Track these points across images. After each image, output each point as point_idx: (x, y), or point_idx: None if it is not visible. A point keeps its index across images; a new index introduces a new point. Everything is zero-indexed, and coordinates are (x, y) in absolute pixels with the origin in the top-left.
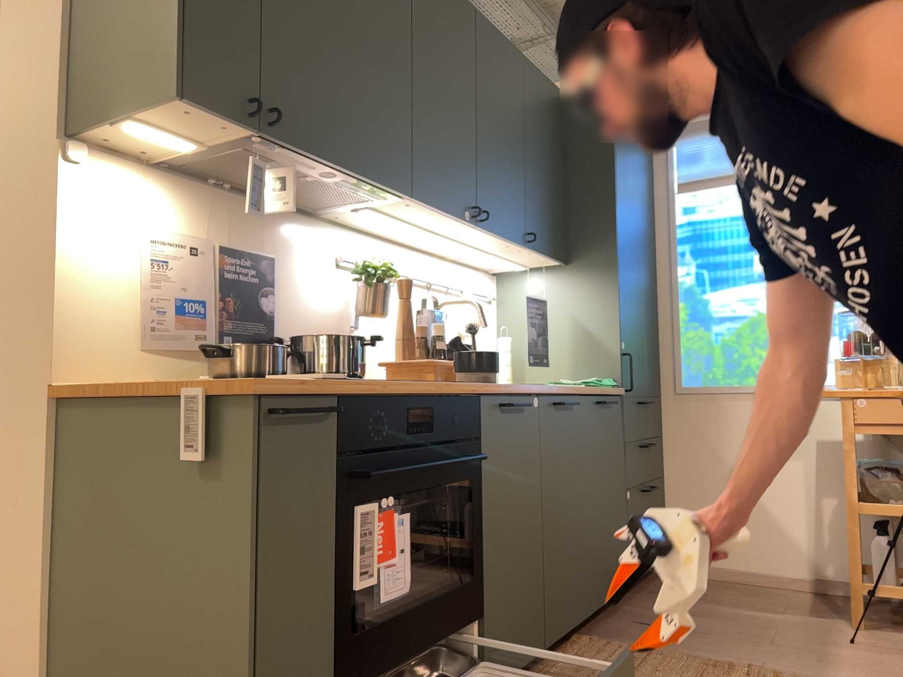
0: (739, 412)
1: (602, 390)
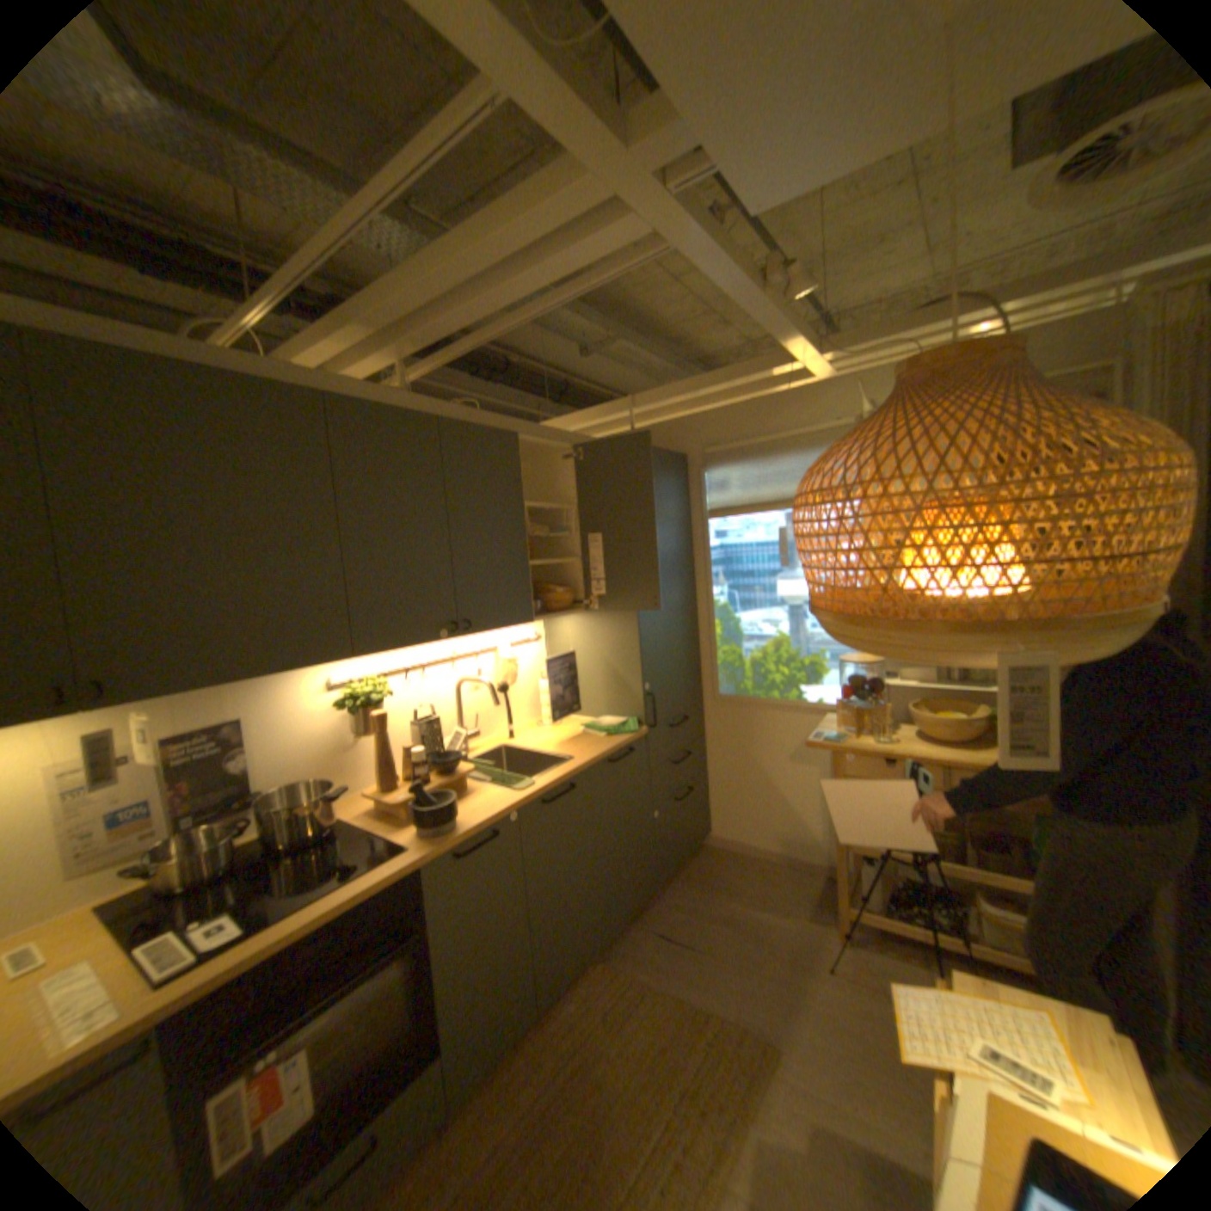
0: (765, 721)
1: (617, 743)
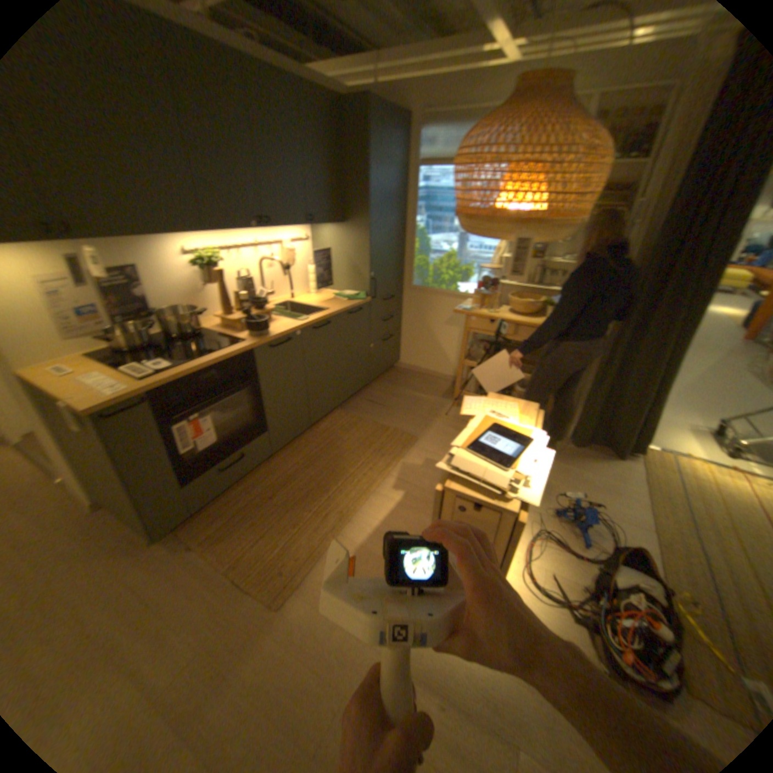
0: (436, 302)
1: (354, 305)
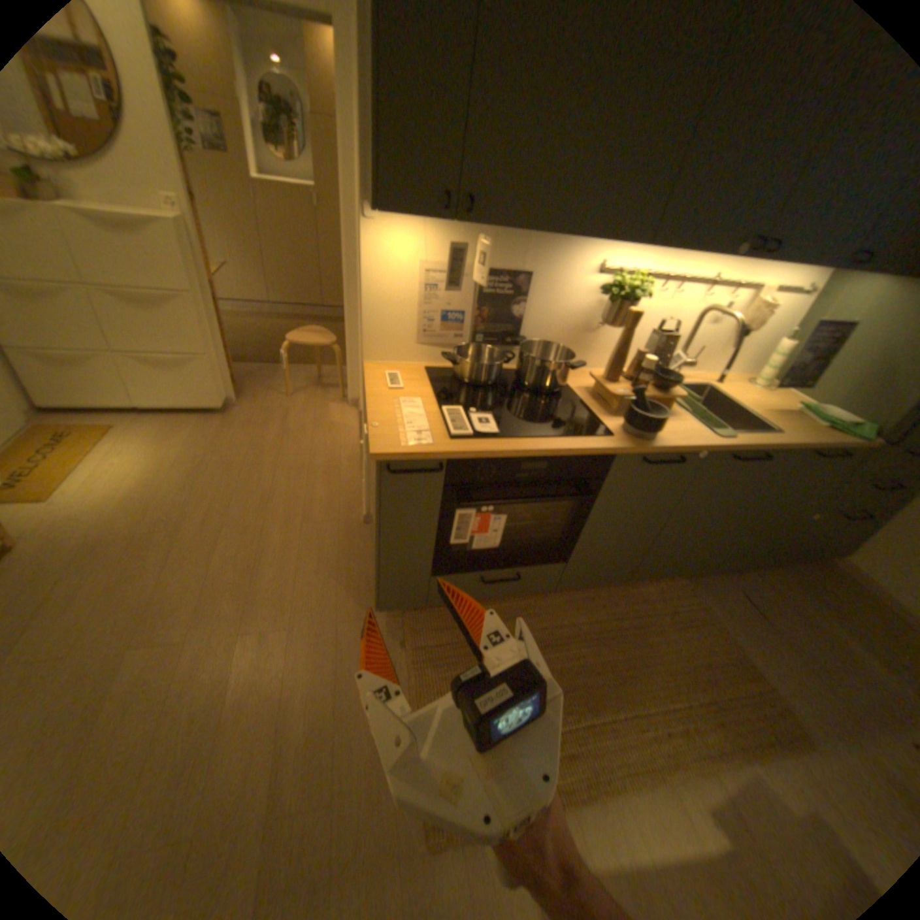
0: None
1: (839, 441)
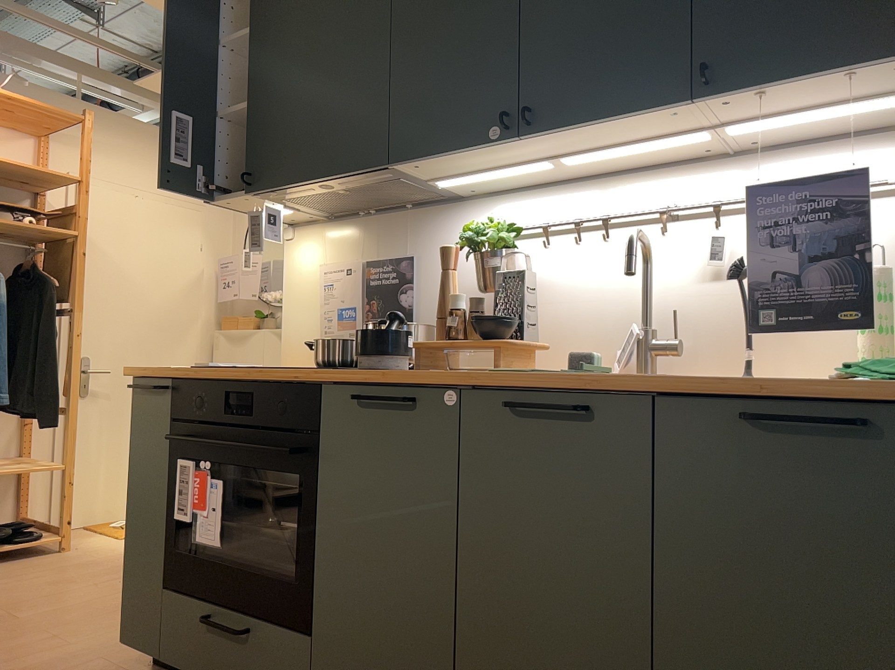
0: None
1: (821, 388)
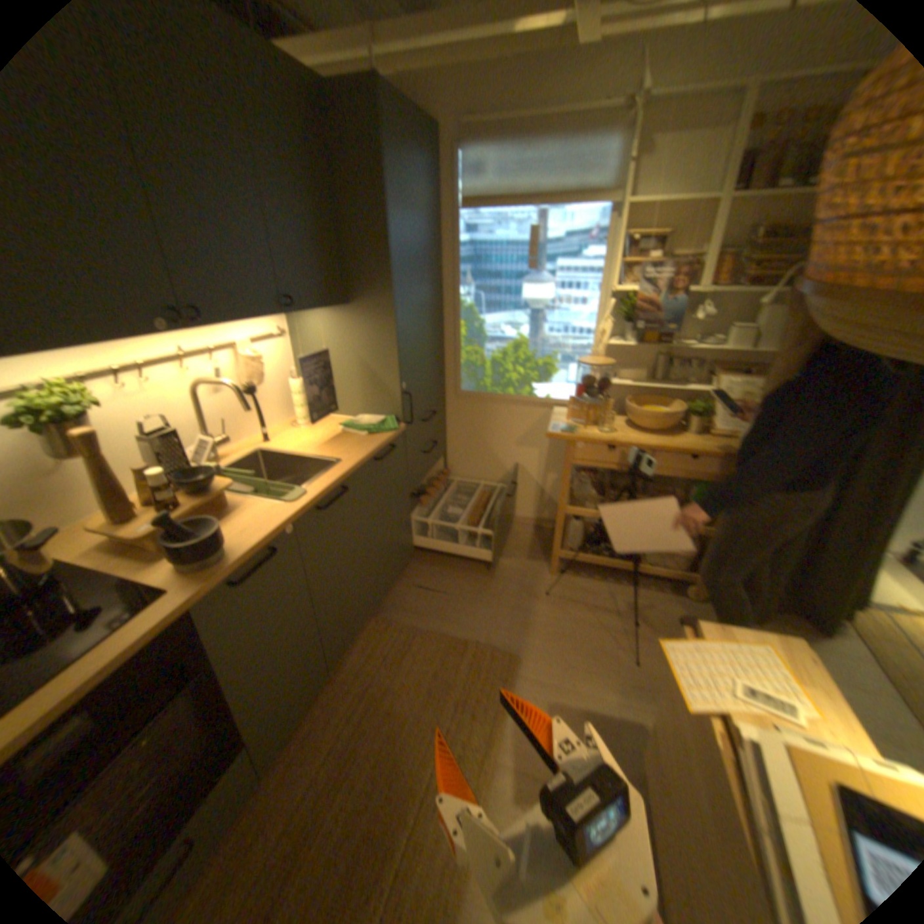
0: (500, 414)
1: (381, 442)
